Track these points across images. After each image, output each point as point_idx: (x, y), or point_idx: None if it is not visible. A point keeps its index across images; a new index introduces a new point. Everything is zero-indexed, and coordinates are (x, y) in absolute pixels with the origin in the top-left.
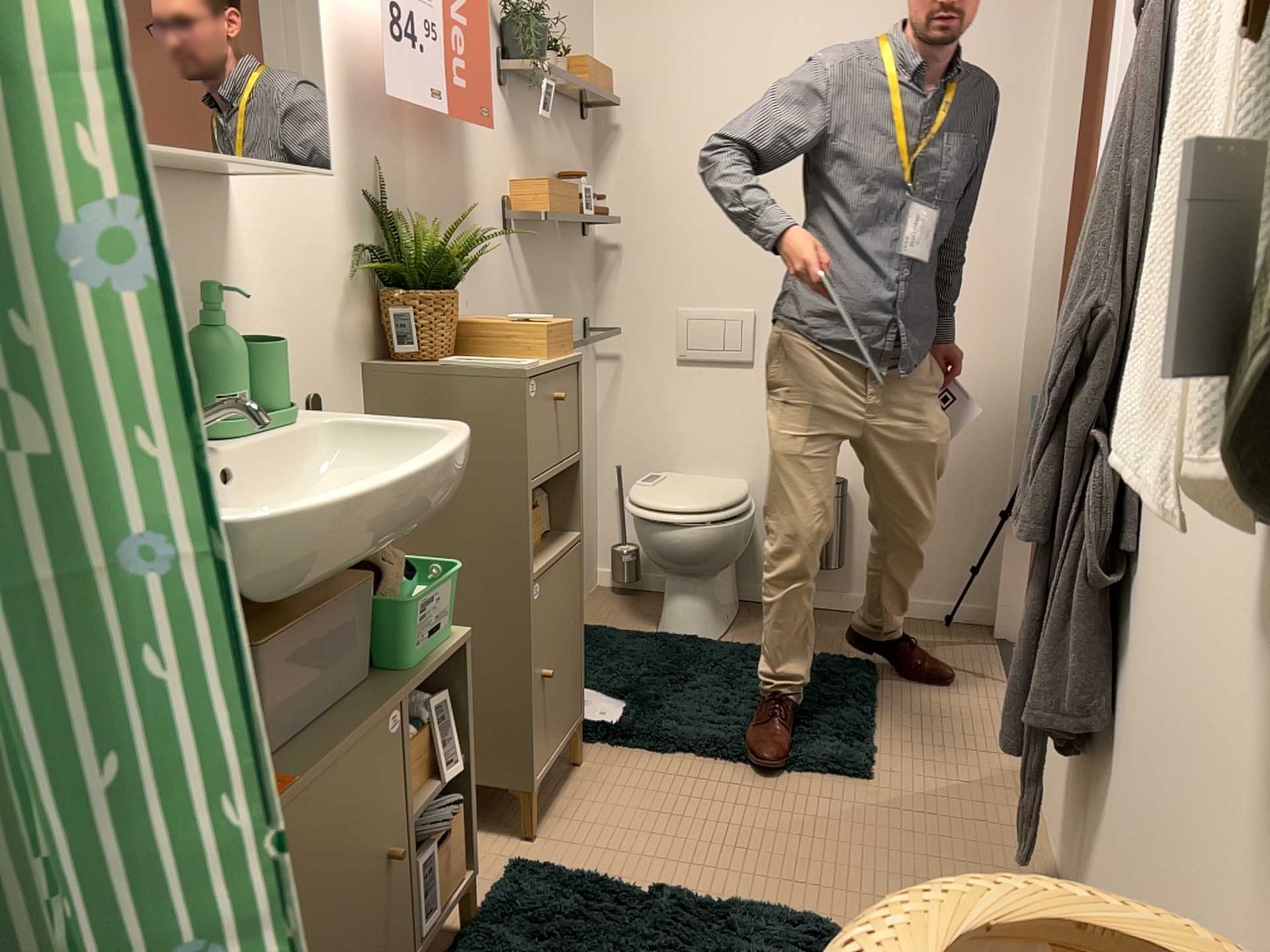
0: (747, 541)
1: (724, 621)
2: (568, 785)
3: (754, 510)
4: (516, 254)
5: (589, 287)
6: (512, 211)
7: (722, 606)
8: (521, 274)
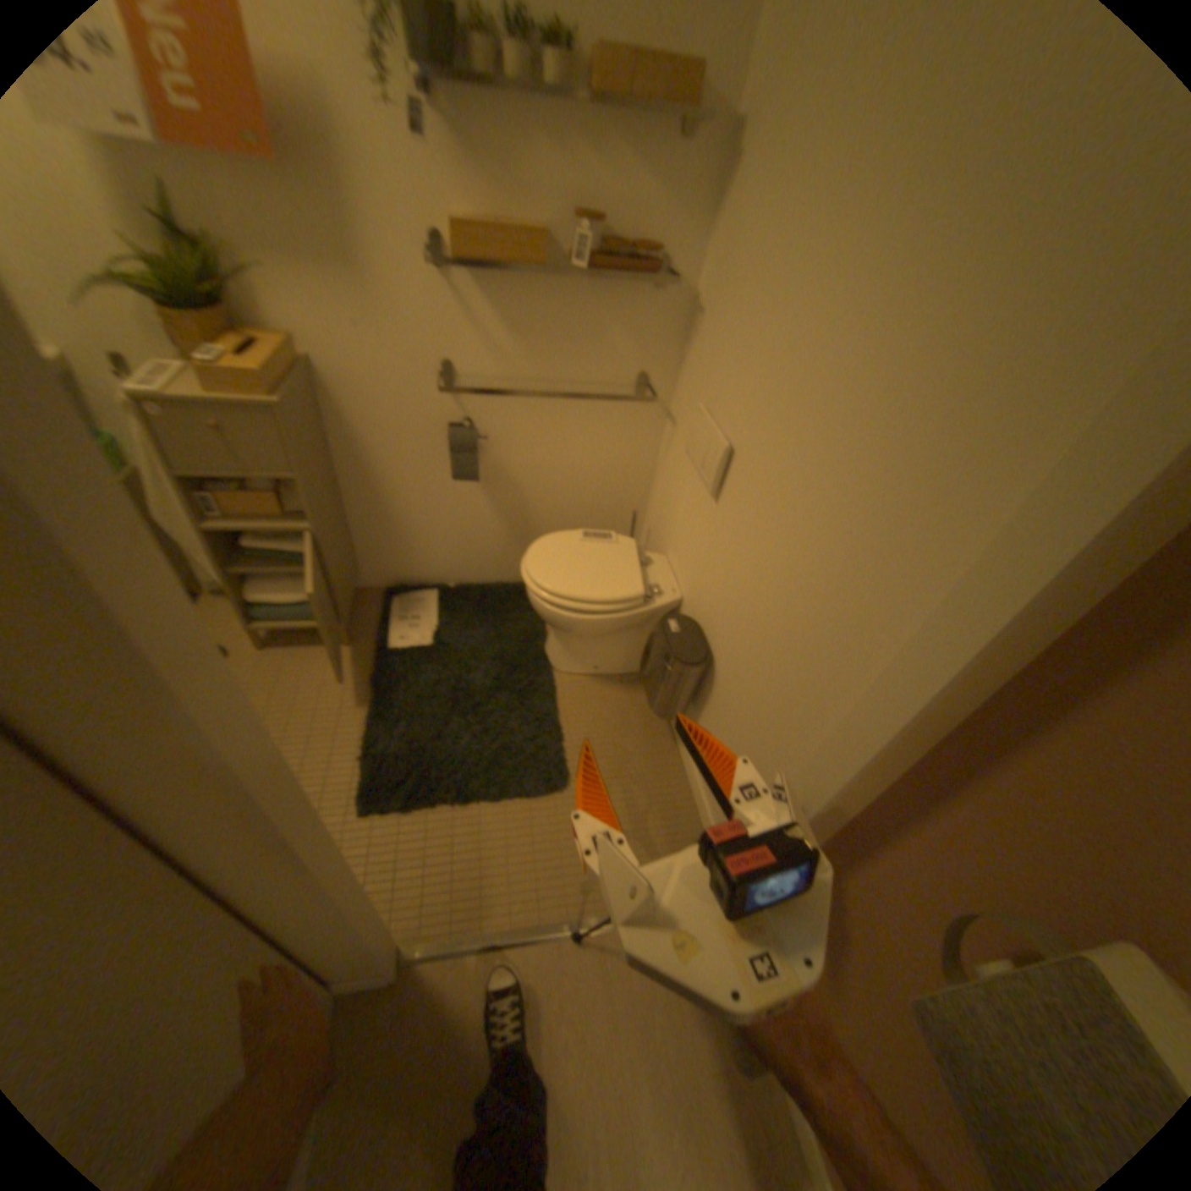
0: (575, 630)
1: (581, 665)
2: (316, 647)
3: (602, 615)
4: (455, 283)
5: (659, 338)
6: (440, 237)
7: (584, 656)
8: (466, 304)
